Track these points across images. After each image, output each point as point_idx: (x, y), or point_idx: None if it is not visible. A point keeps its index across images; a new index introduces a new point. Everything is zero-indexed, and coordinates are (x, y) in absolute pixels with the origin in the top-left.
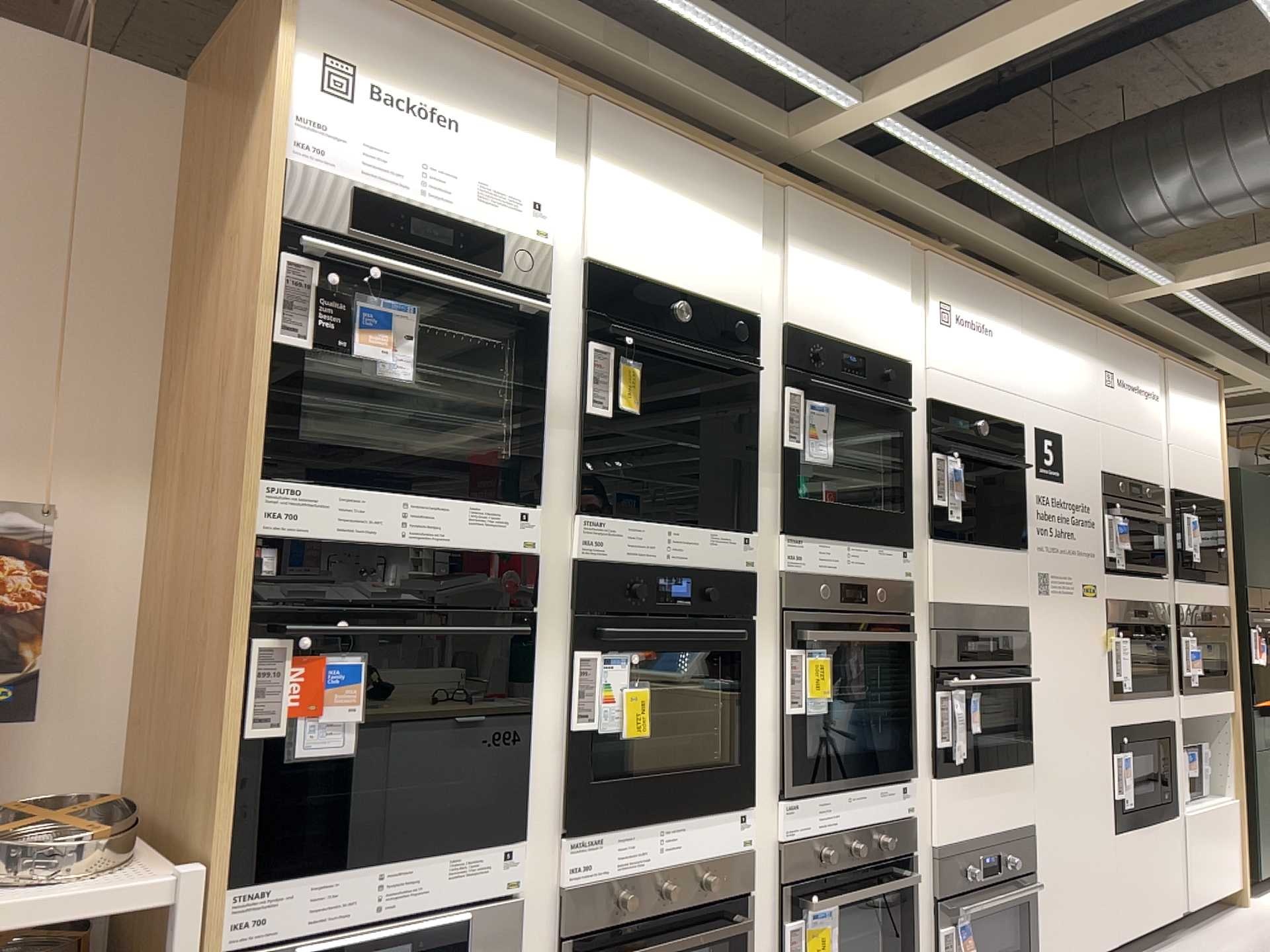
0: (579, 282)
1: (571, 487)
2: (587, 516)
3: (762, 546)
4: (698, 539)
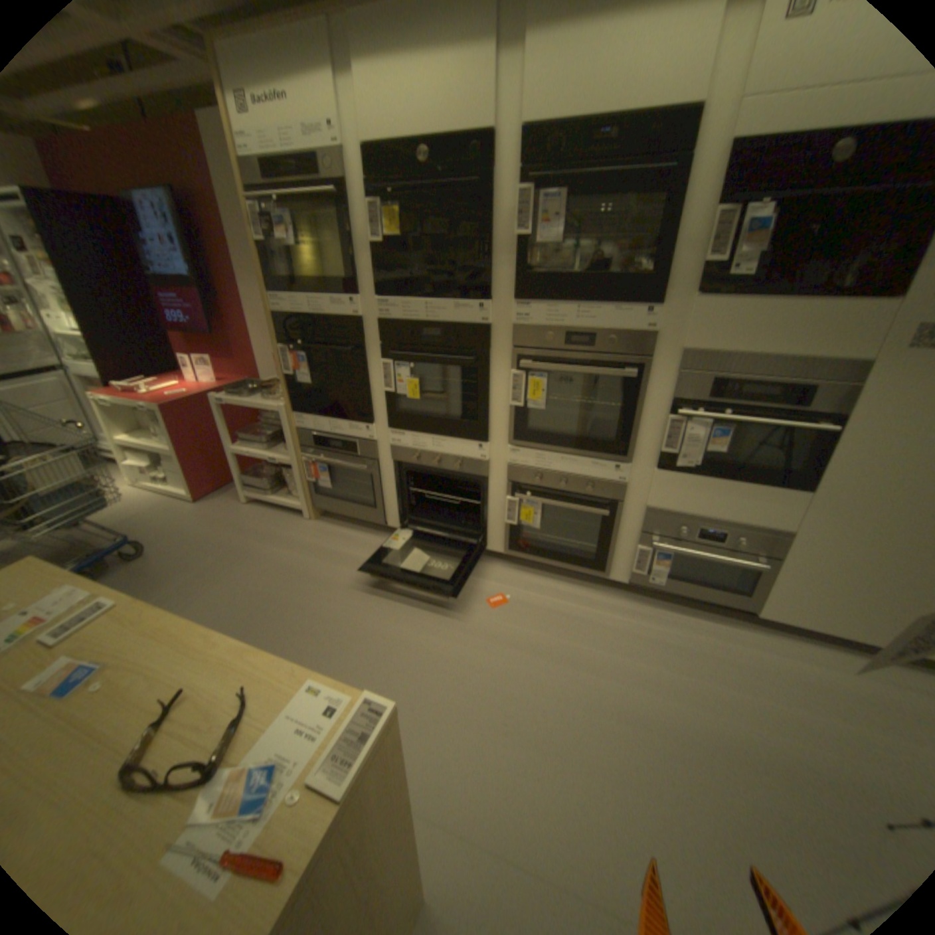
0: (358, 158)
1: (371, 285)
2: (377, 300)
3: (503, 311)
4: (446, 309)
